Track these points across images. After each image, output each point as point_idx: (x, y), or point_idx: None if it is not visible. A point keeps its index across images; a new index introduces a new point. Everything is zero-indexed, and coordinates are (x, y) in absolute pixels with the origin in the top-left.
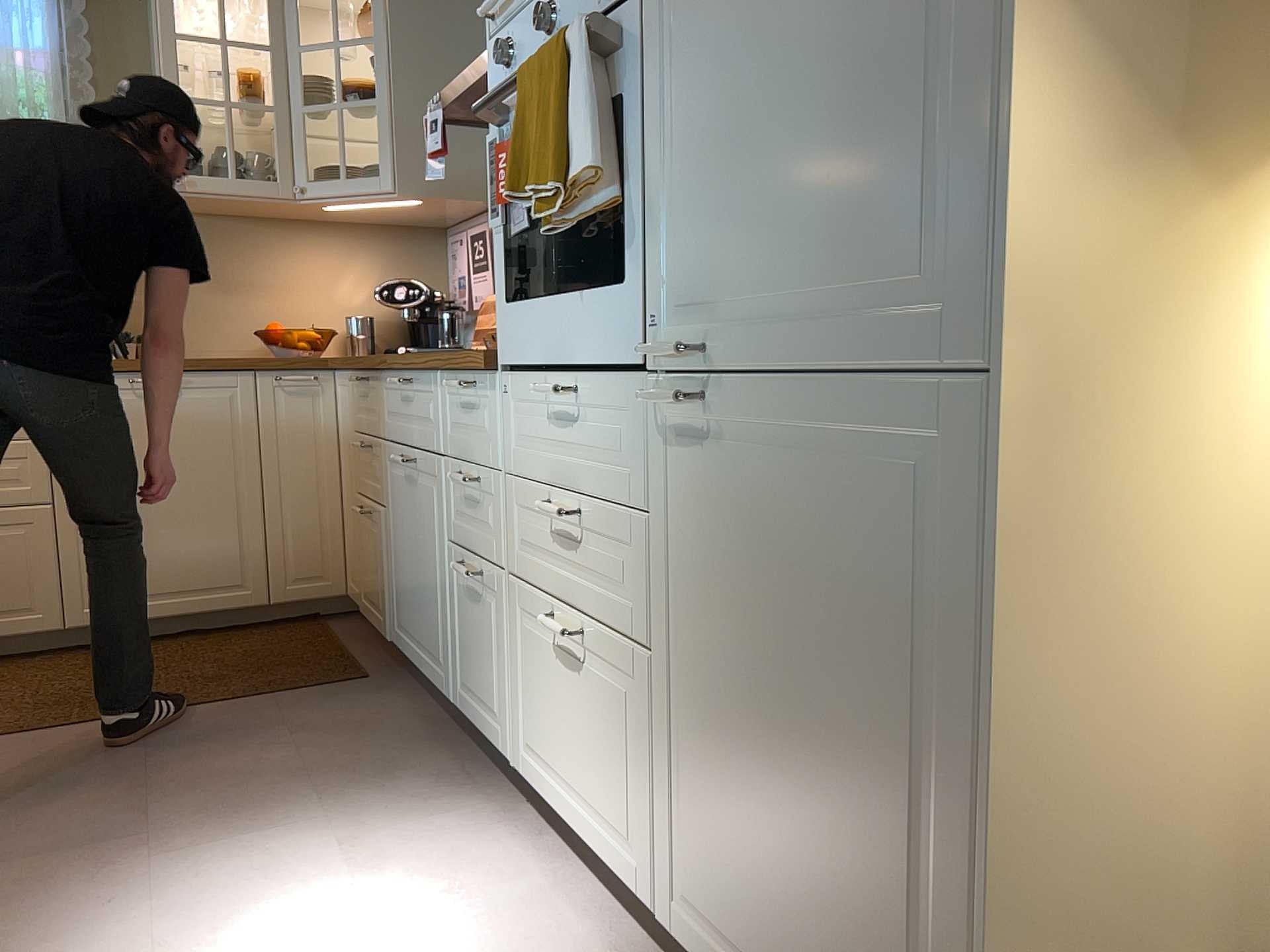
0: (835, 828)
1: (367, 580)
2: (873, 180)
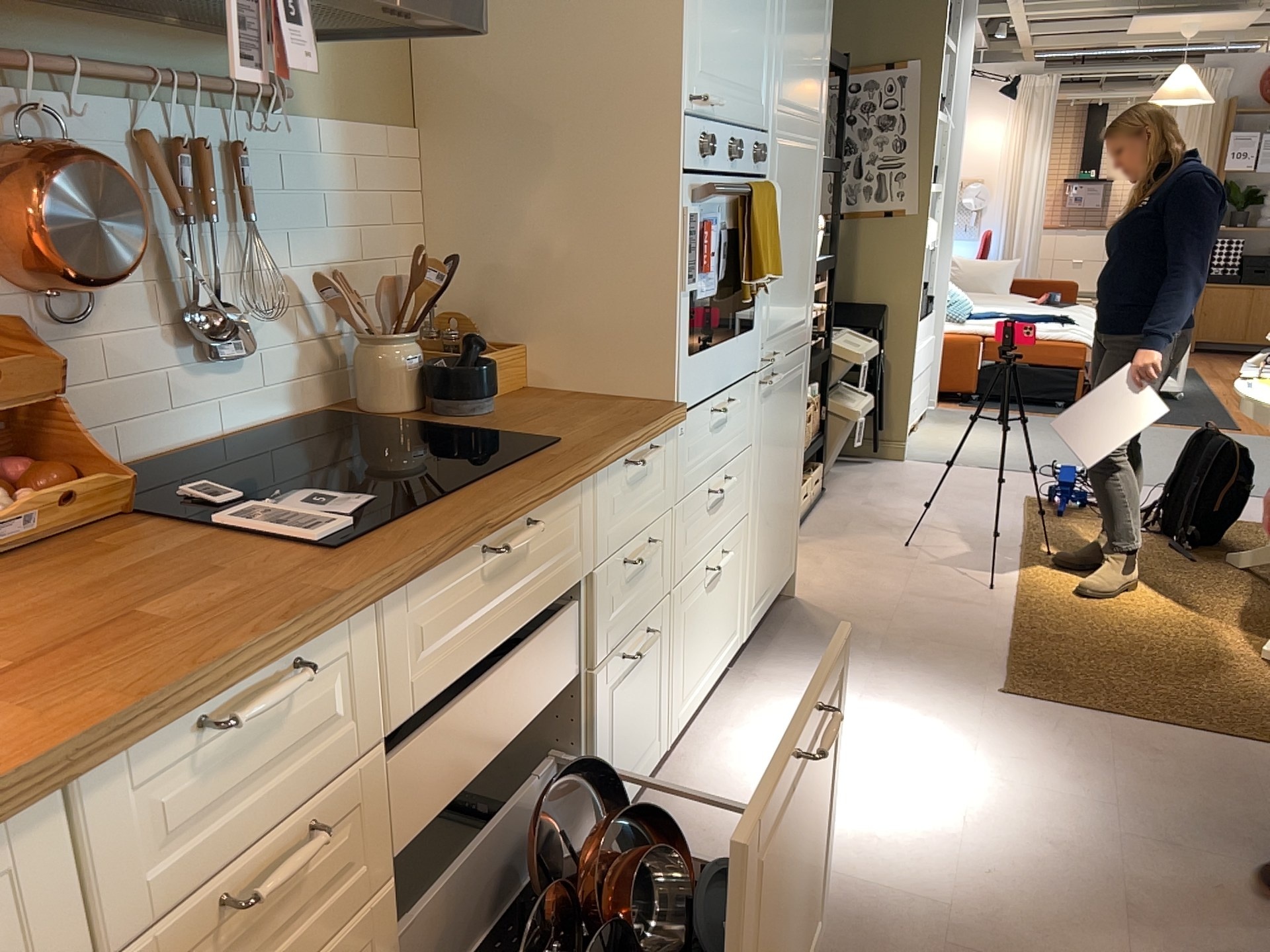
0: (785, 499)
1: None
2: (802, 289)
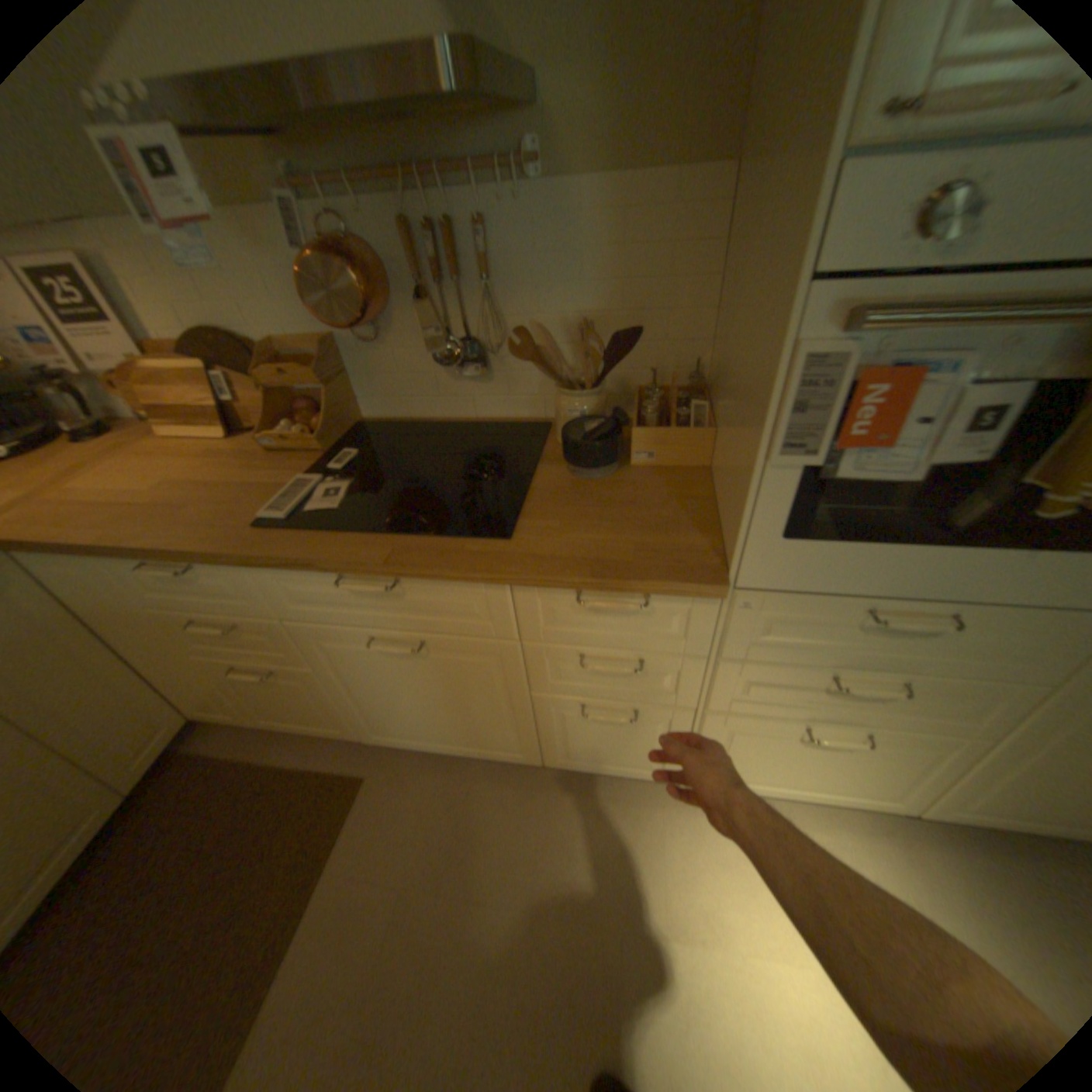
0: None
1: (263, 711)
2: None
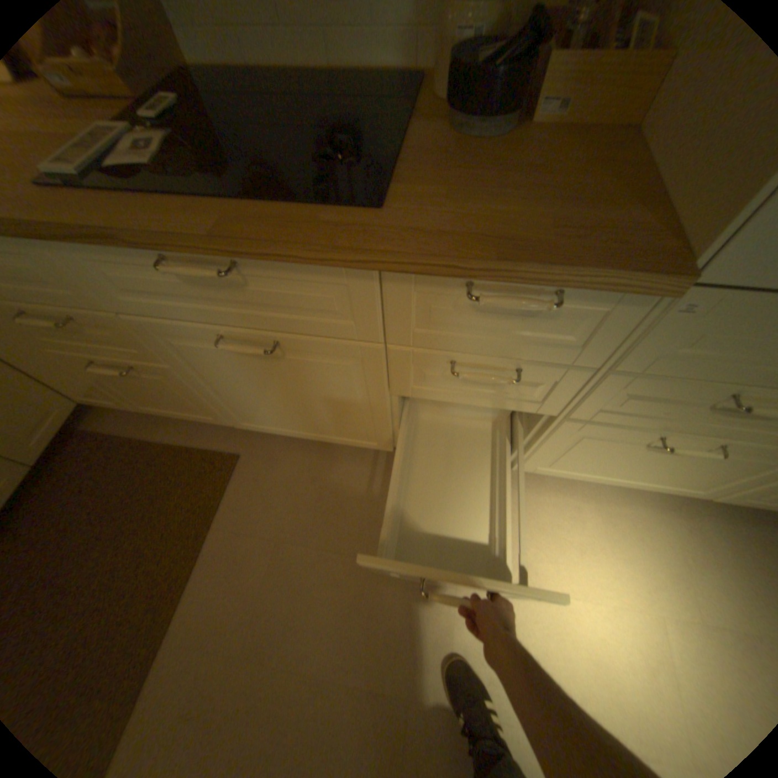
0: None
1: (139, 400)
2: None
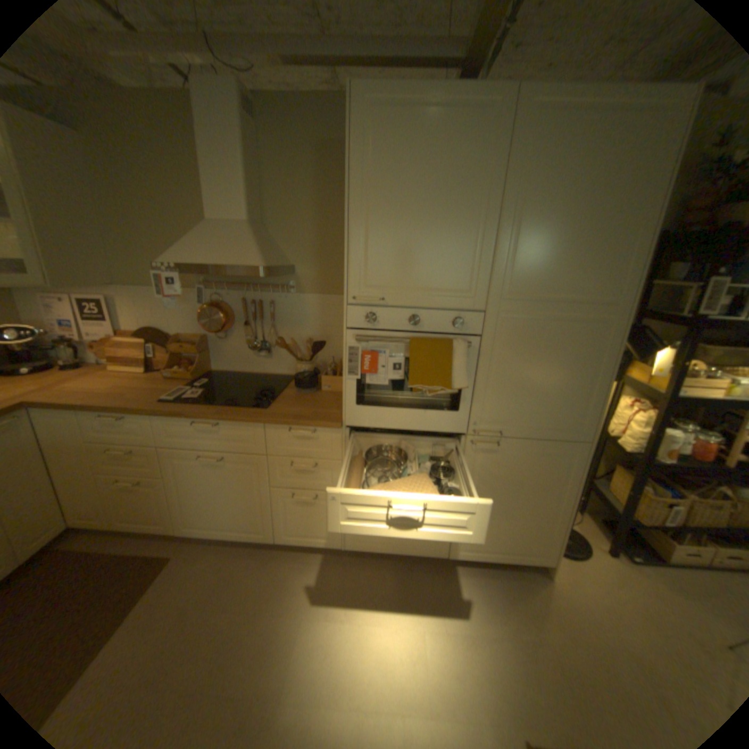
0: (527, 518)
1: (121, 516)
2: (564, 407)
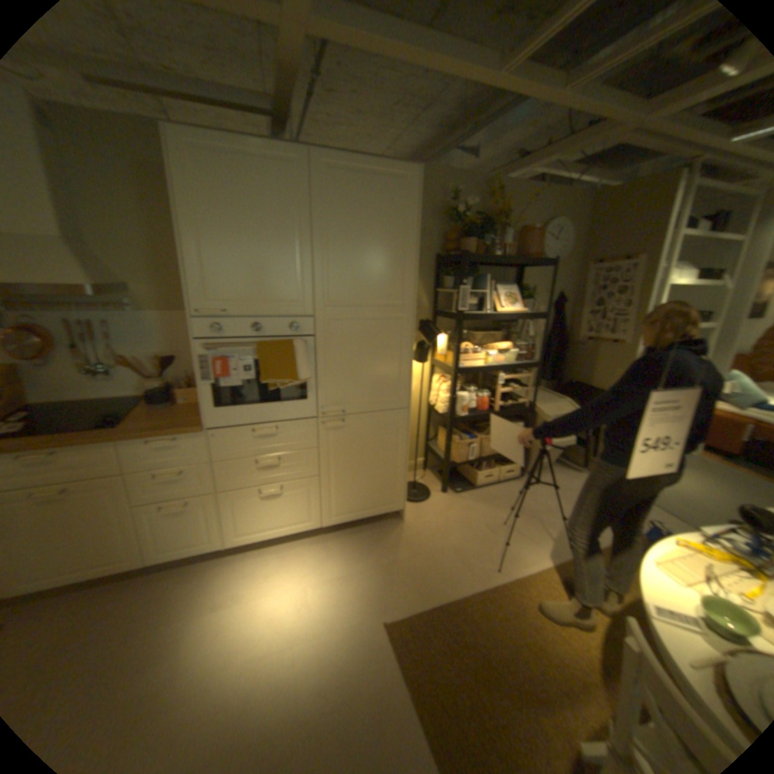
0: (374, 476)
1: None
2: (383, 384)
